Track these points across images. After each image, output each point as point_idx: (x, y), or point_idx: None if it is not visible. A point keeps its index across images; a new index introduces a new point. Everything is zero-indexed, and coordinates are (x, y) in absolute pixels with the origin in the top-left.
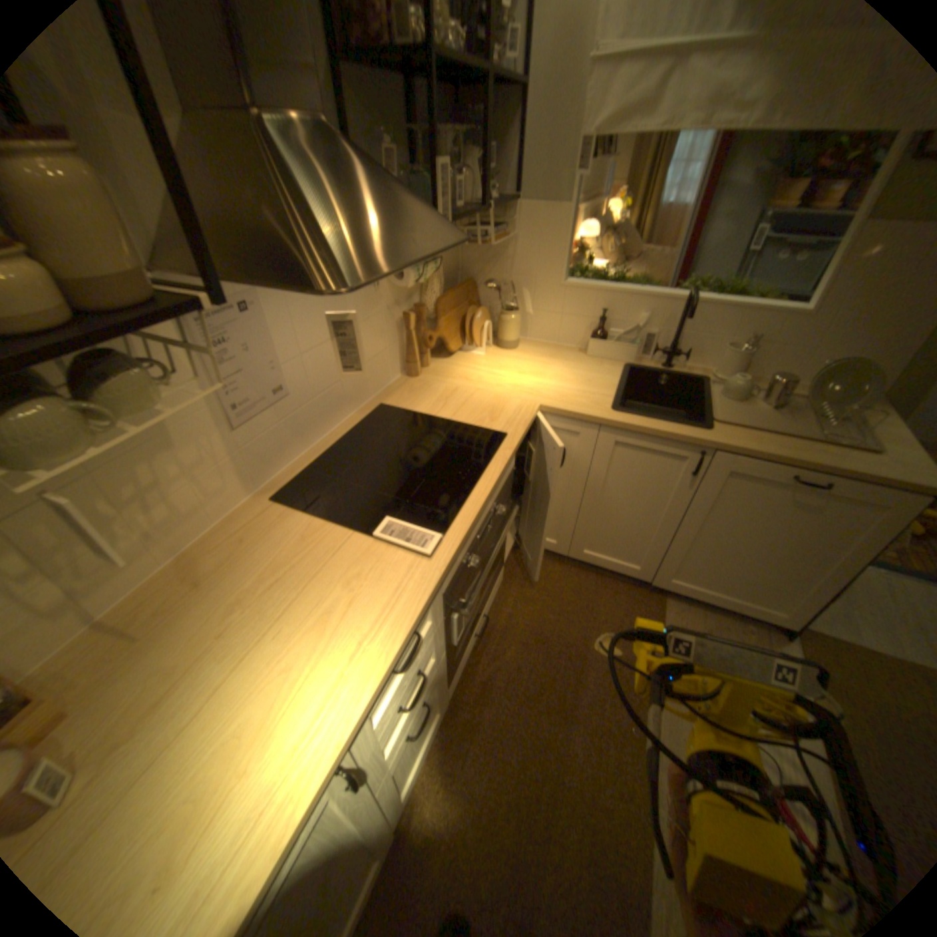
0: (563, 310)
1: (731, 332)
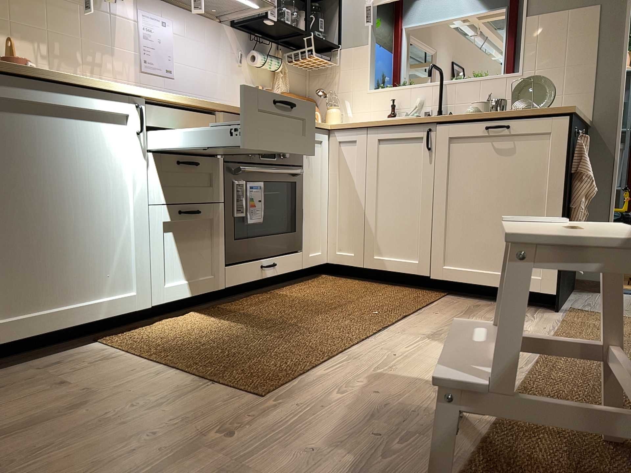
0: (371, 109)
1: (476, 100)
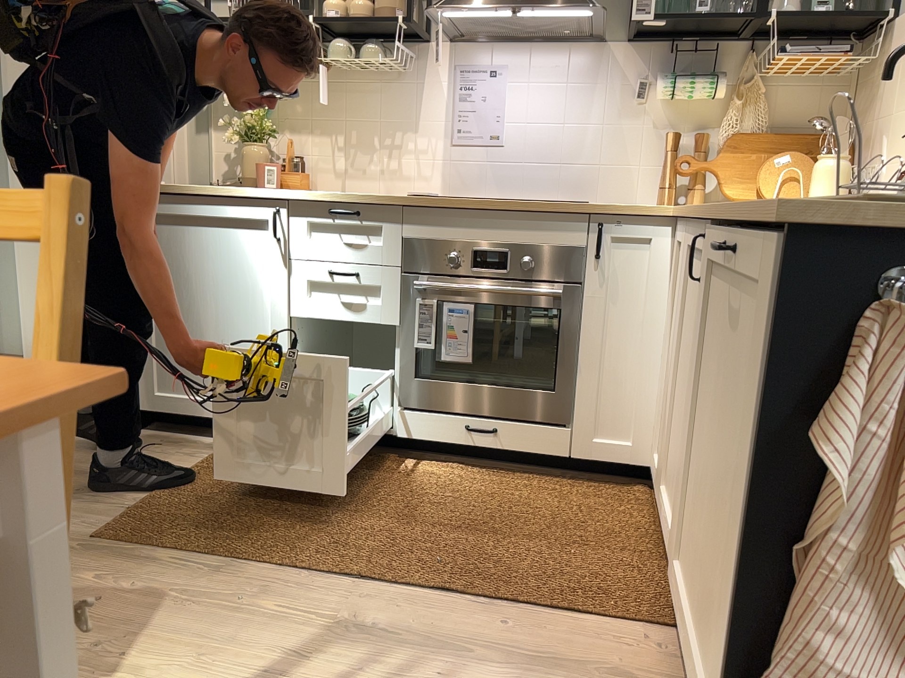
0: None
1: None
